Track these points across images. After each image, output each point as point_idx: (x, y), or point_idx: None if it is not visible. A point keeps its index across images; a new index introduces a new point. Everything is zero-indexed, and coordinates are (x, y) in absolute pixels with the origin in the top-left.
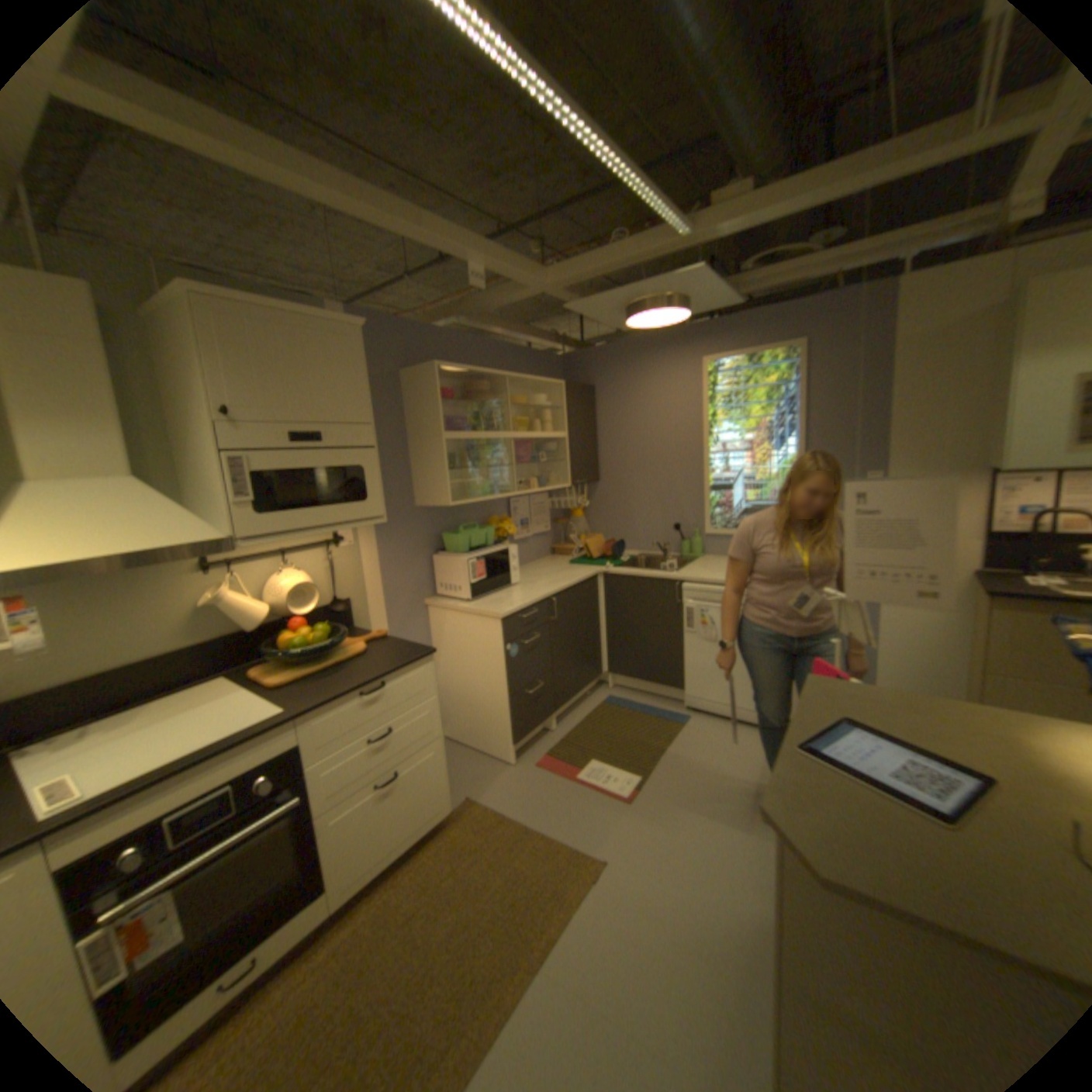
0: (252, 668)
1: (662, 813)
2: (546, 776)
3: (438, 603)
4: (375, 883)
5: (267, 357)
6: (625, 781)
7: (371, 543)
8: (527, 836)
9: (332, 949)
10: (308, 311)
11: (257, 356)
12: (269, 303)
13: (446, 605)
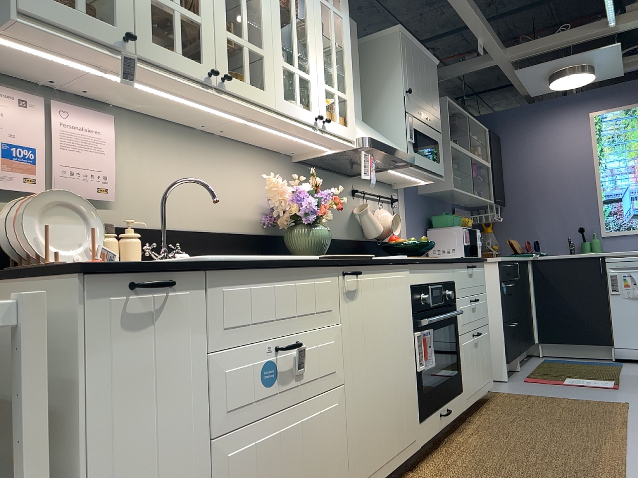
0: None
1: None
2: (537, 383)
3: None
4: (468, 413)
5: (416, 70)
6: (602, 382)
7: (404, 210)
8: (556, 398)
9: (473, 429)
10: (426, 52)
11: (414, 69)
12: (417, 44)
13: None
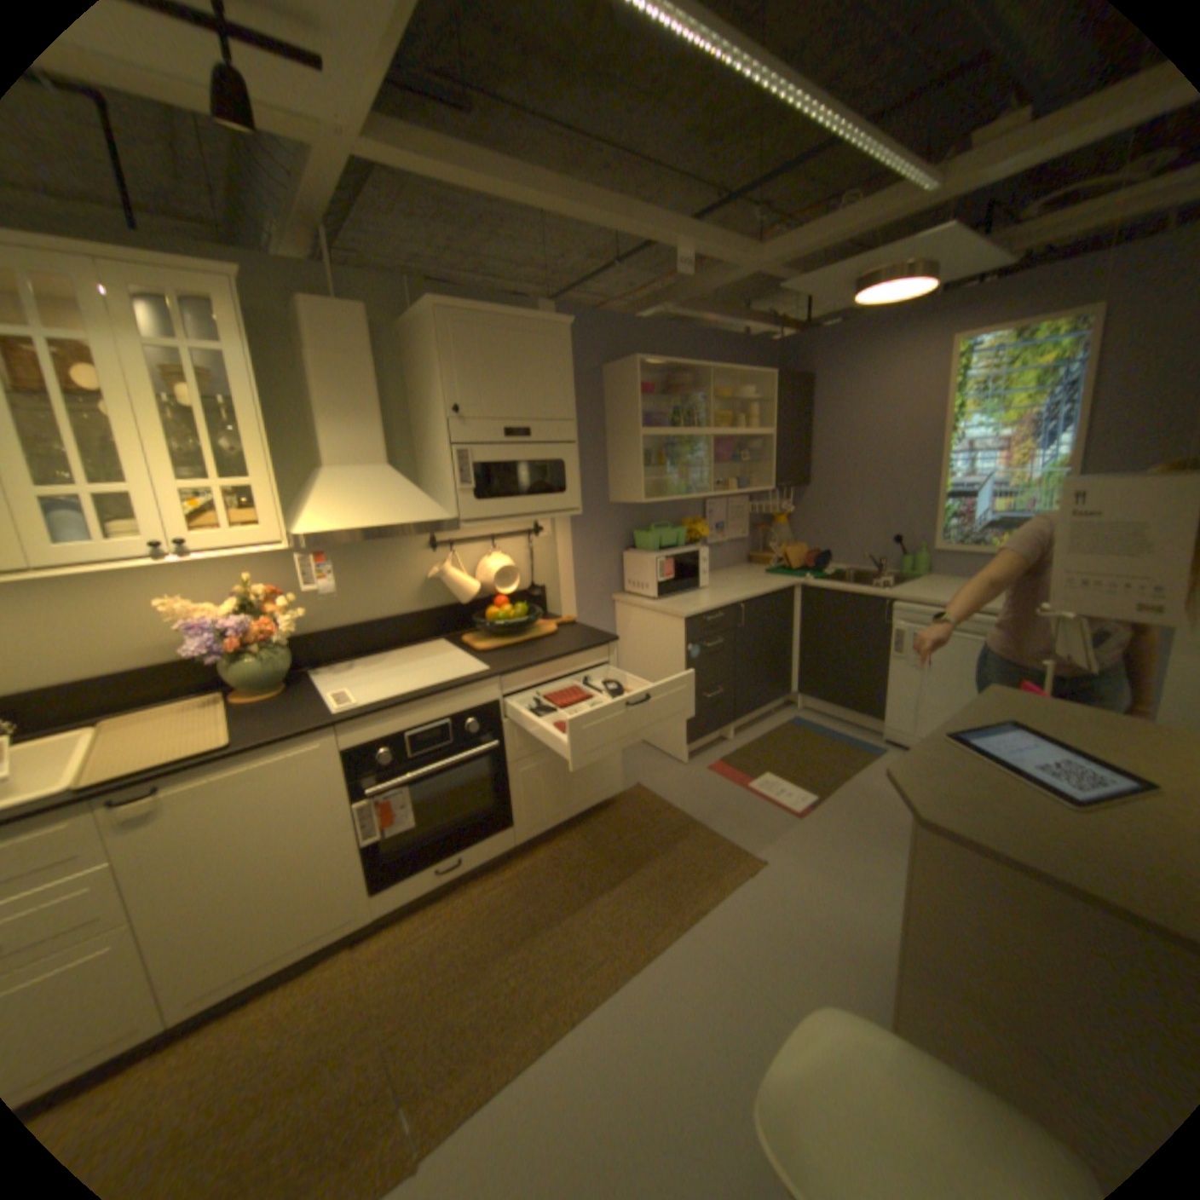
0: (464, 635)
1: (835, 833)
2: (716, 779)
3: (623, 600)
4: (552, 834)
5: (489, 360)
6: (799, 798)
7: (566, 537)
8: (690, 826)
9: (516, 873)
10: (524, 315)
11: (481, 359)
12: (493, 310)
13: (631, 602)
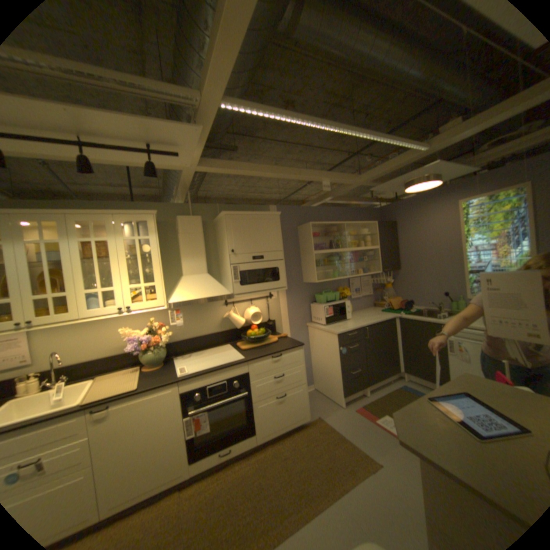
0: (238, 342)
1: None
2: (359, 417)
3: (311, 325)
4: (276, 441)
5: (246, 232)
6: None
7: (284, 298)
8: (344, 442)
9: (257, 460)
10: (260, 213)
11: (243, 232)
12: (247, 213)
13: (314, 326)
